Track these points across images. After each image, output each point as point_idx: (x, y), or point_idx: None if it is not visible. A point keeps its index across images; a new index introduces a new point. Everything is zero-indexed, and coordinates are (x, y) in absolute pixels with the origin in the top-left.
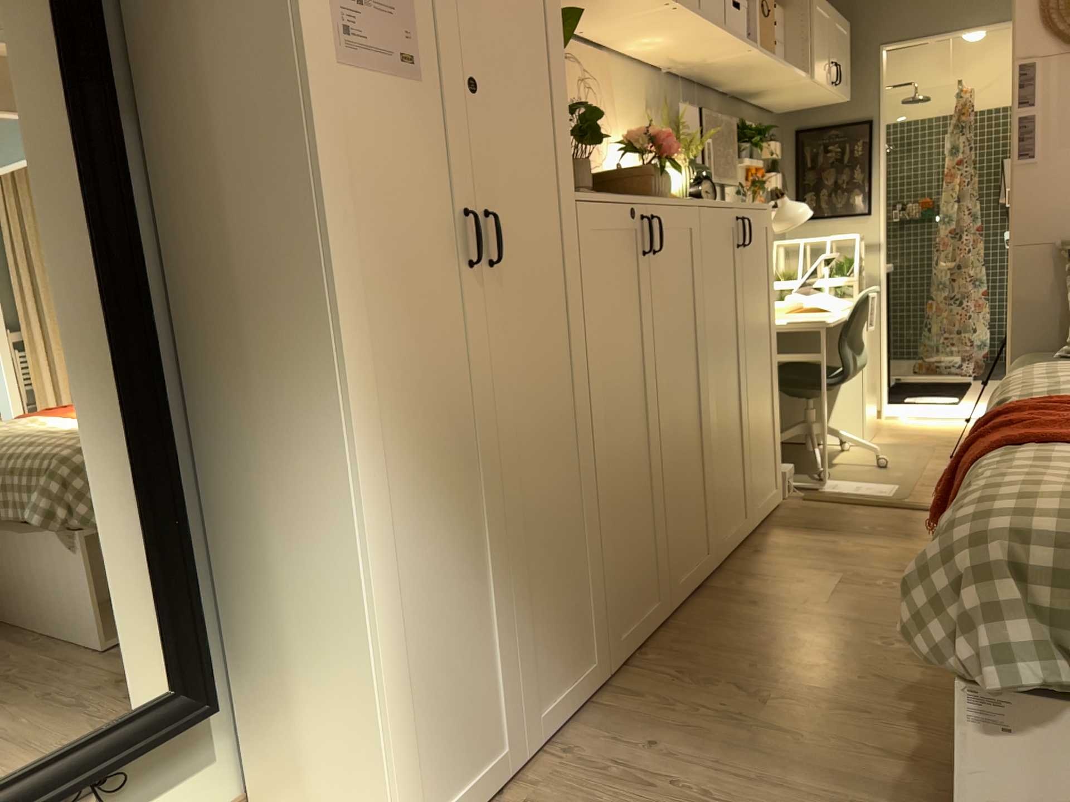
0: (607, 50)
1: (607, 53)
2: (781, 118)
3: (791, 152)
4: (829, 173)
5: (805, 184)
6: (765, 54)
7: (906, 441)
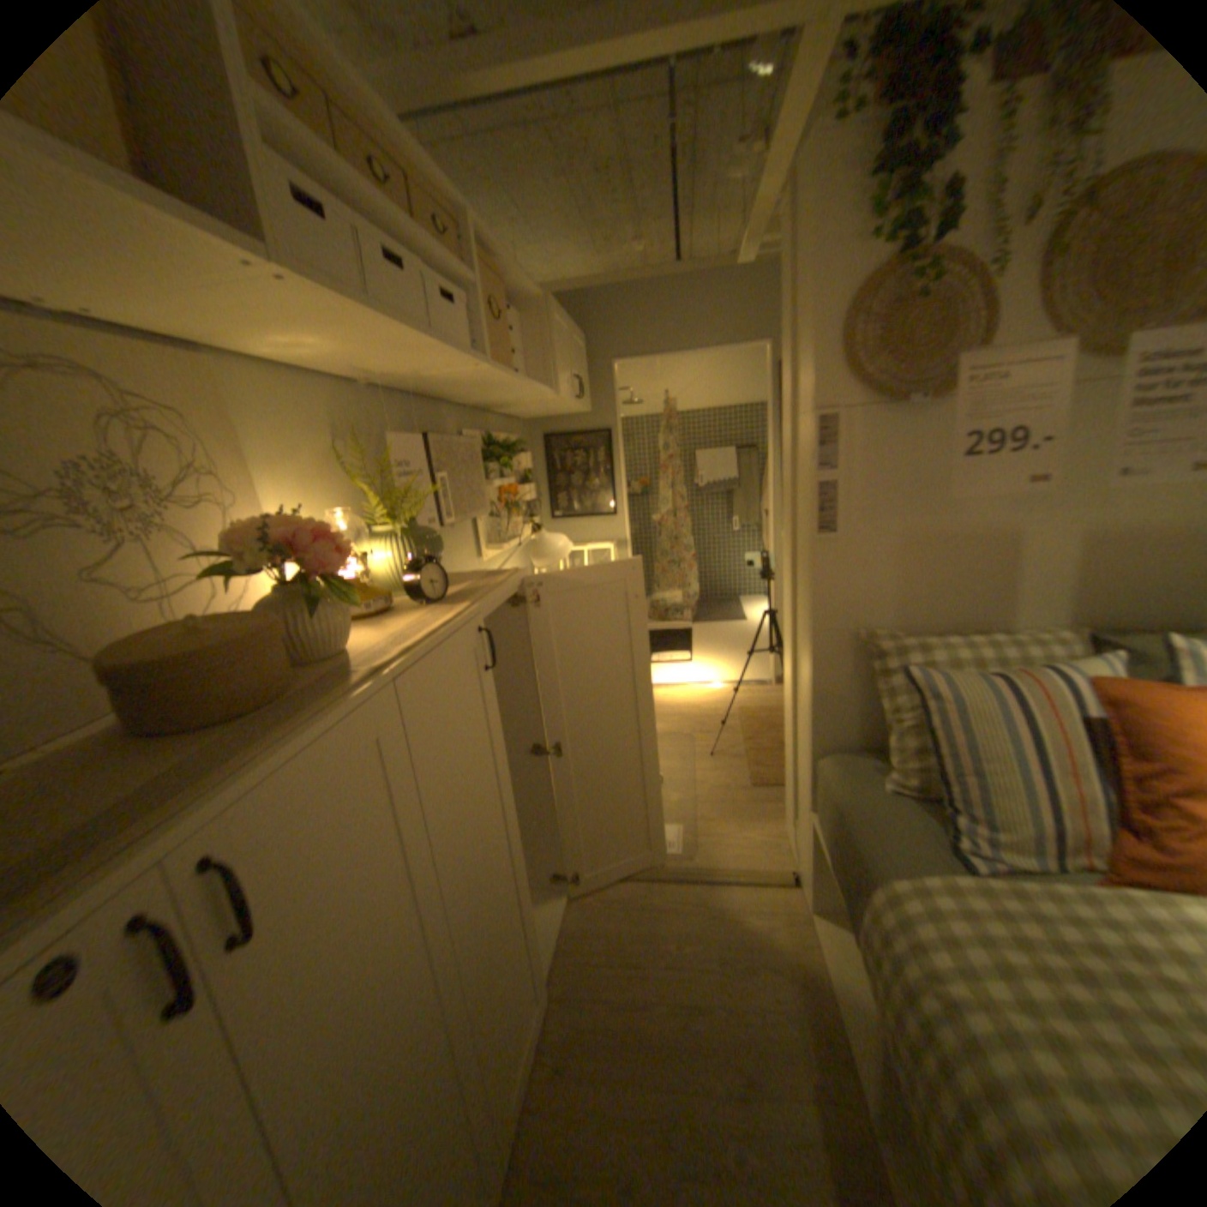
0: (206, 347)
1: (216, 351)
2: (529, 421)
3: (541, 453)
4: (577, 475)
5: (556, 485)
6: (500, 367)
7: (665, 729)
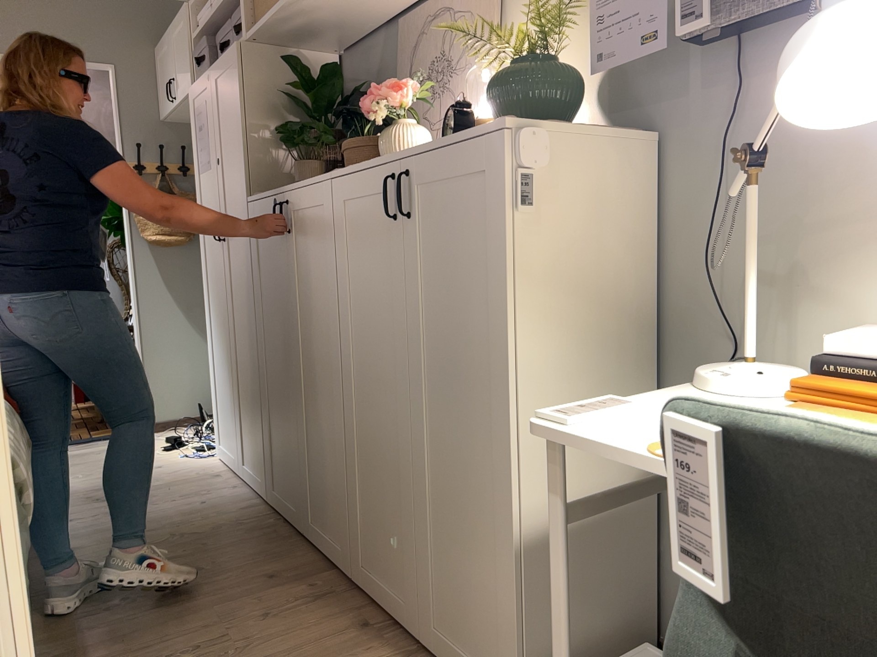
0: None
1: None
2: None
3: None
4: None
5: None
6: None
7: None
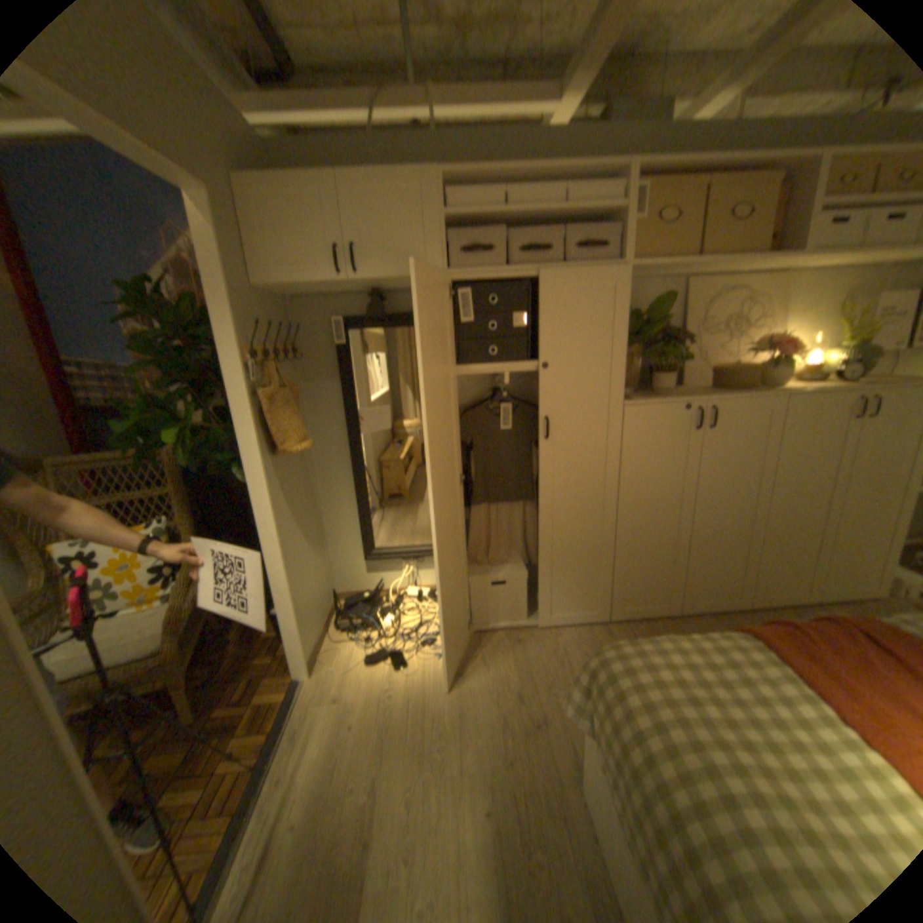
0: (790, 271)
1: (795, 271)
2: None
3: None
4: None
5: None
6: None
7: None
